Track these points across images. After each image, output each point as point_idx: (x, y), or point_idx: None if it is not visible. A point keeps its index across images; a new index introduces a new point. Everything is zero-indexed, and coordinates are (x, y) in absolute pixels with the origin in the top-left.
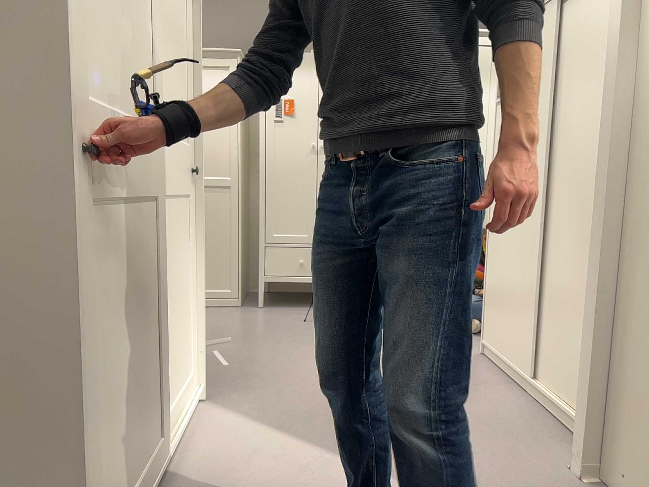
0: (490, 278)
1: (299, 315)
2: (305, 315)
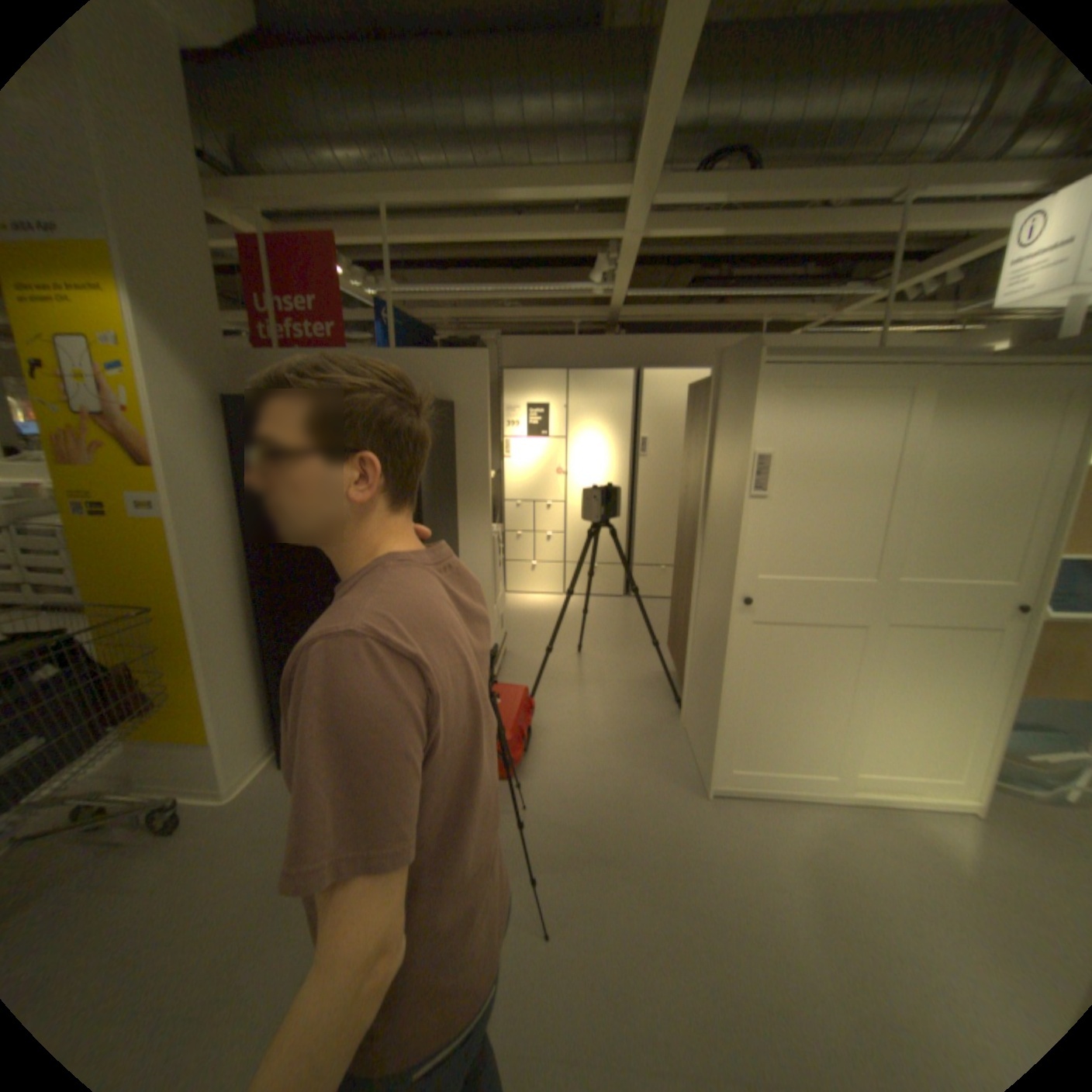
0: None
1: None
2: None
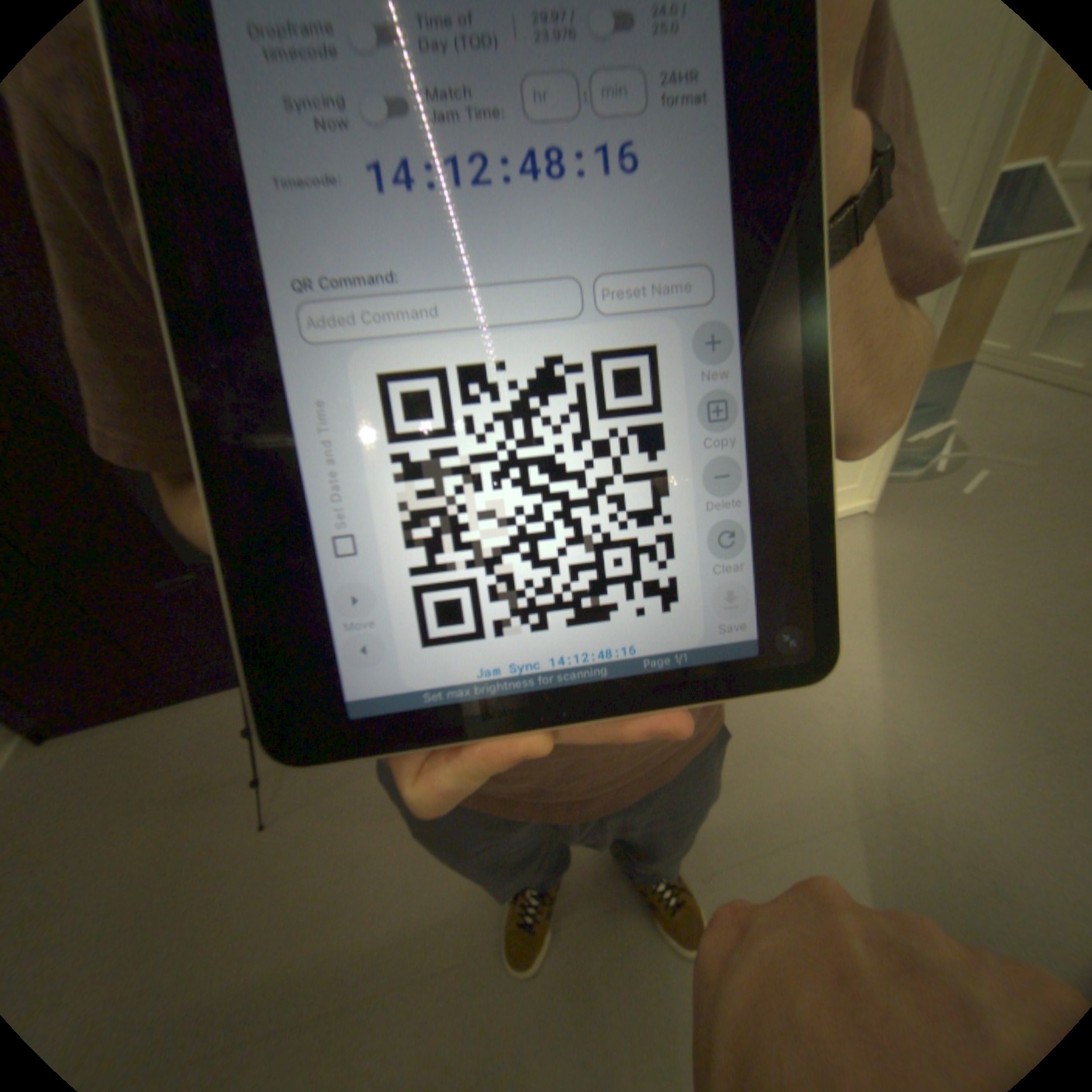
0: None
1: None
2: None
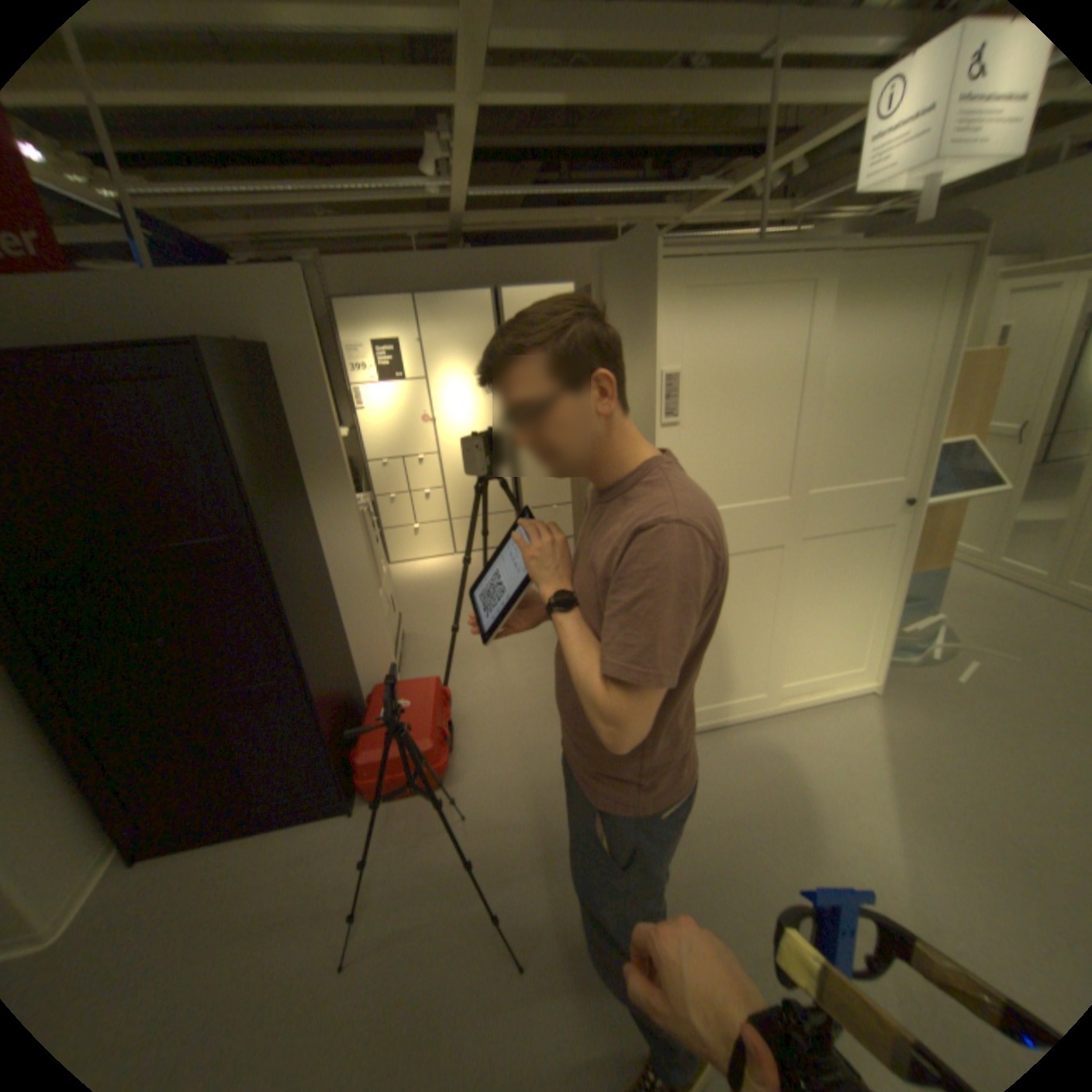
0: None
1: None
2: None
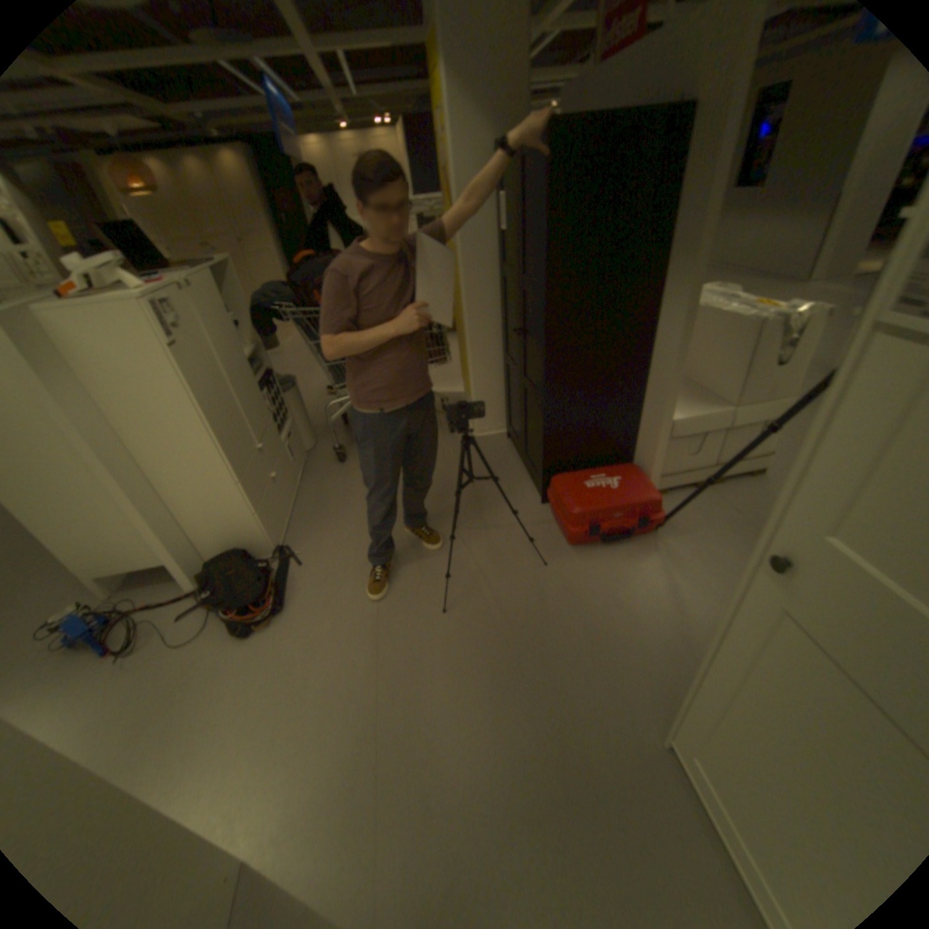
0: None
1: None
2: None
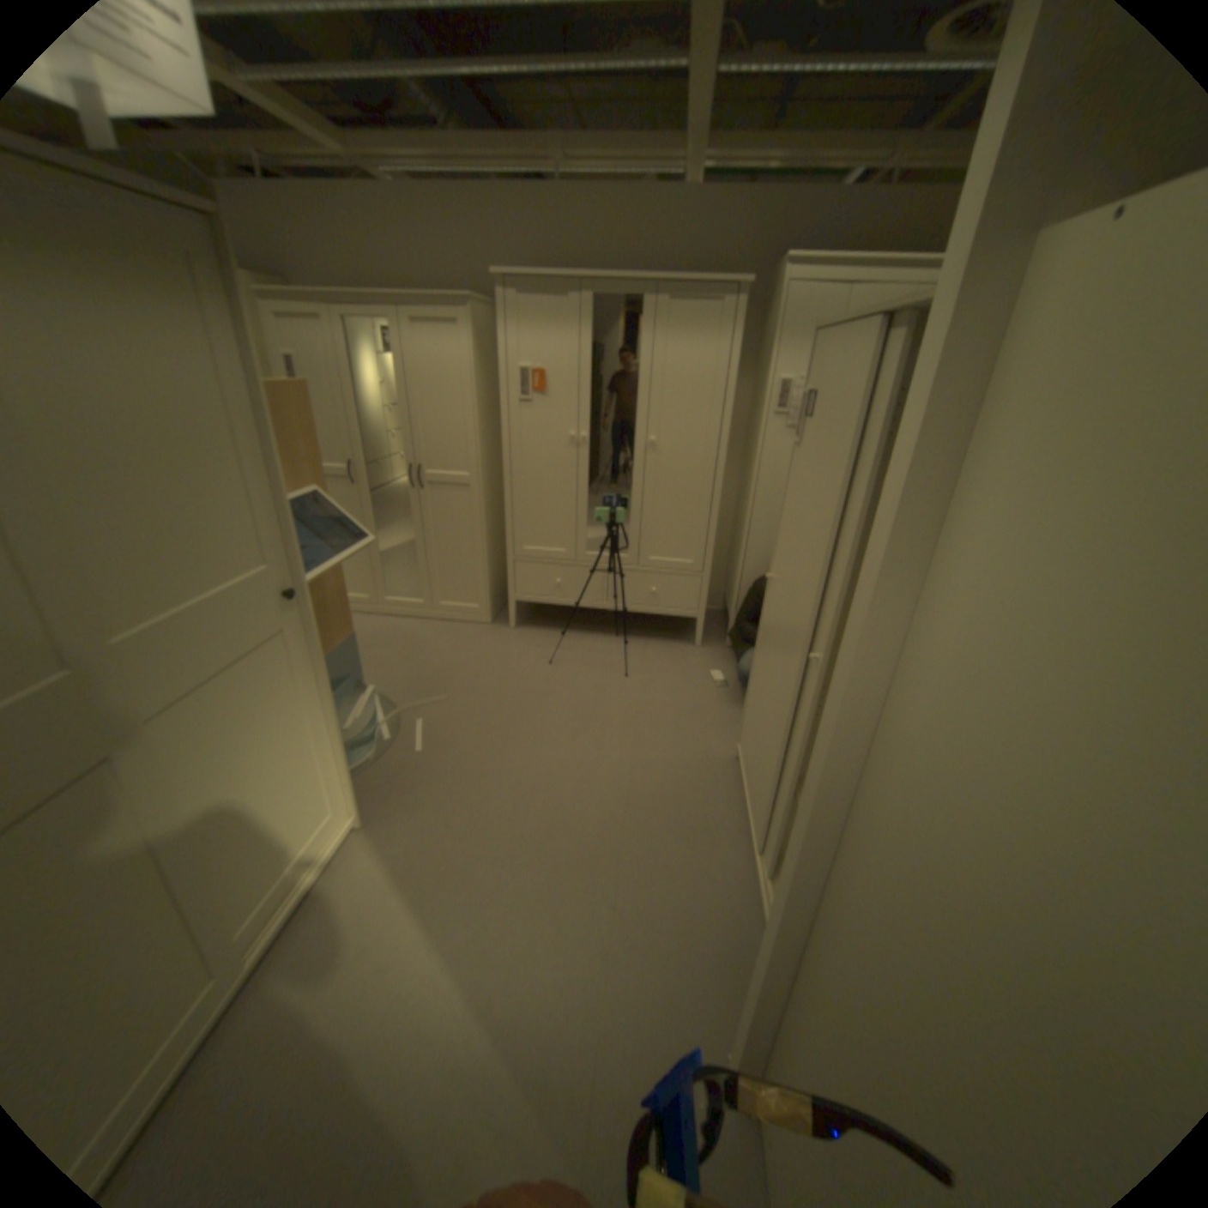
0: (752, 682)
1: (550, 648)
2: (557, 650)
